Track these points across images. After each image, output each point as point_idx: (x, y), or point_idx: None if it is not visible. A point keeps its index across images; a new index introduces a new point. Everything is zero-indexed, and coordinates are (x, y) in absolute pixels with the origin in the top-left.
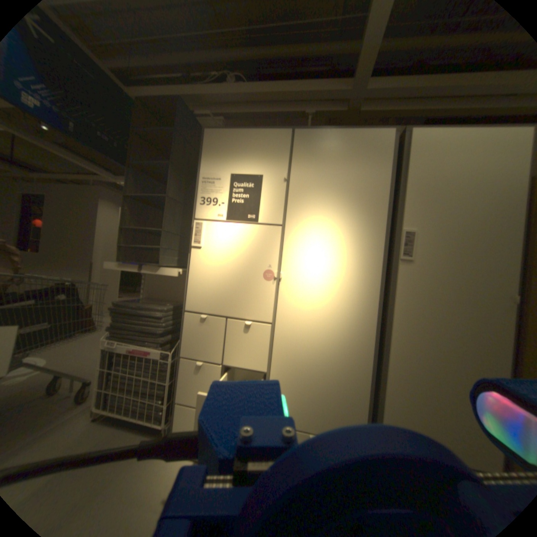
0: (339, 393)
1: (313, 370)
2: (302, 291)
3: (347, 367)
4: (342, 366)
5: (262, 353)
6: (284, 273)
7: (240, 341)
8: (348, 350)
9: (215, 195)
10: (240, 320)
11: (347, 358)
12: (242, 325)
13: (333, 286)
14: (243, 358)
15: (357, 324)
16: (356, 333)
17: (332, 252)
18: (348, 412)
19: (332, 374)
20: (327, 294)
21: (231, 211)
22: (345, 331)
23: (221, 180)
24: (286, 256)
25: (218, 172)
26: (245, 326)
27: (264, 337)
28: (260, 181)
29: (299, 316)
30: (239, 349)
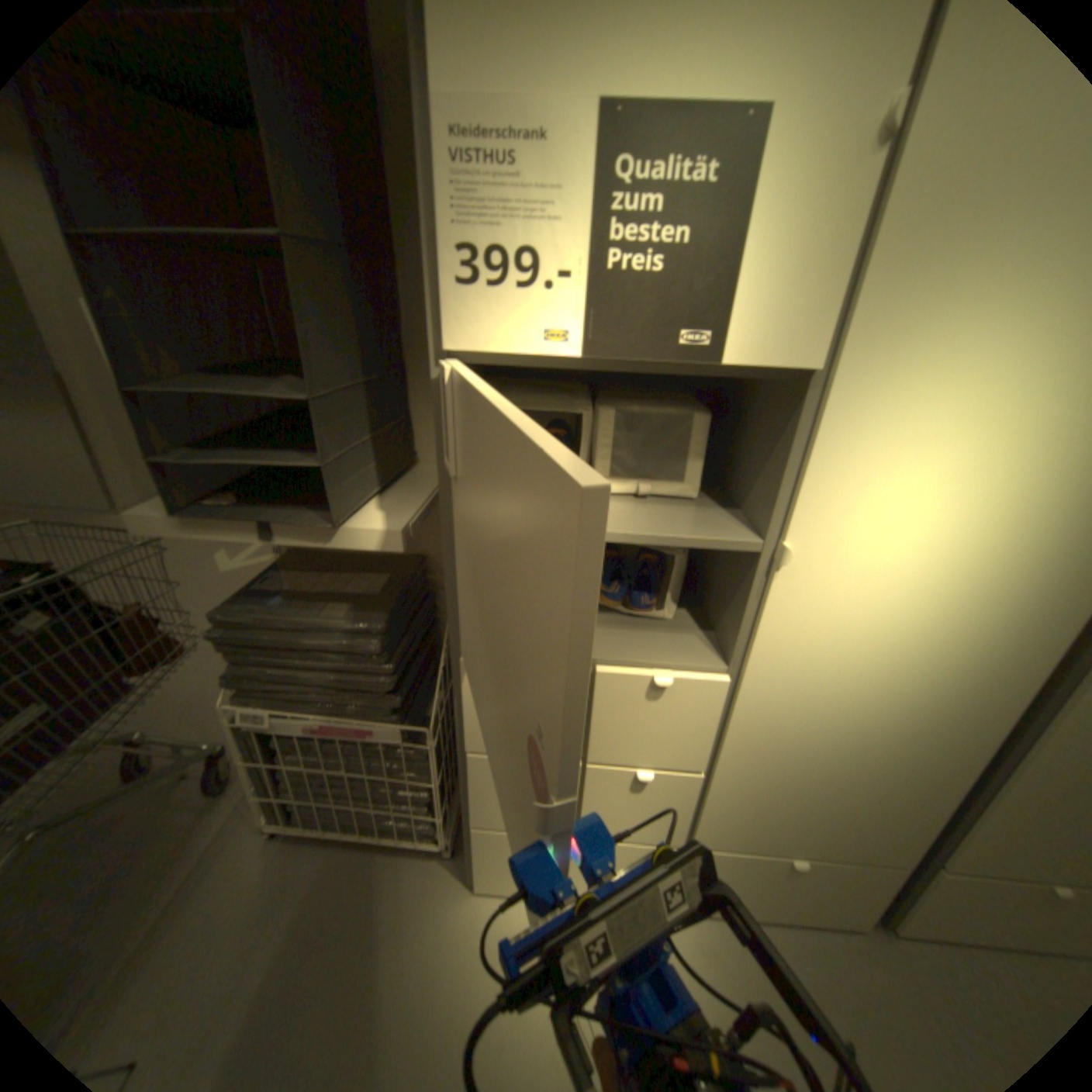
0: (886, 799)
1: (830, 764)
2: (847, 594)
3: (924, 757)
4: (911, 755)
5: (698, 737)
6: (800, 543)
7: (637, 715)
8: (943, 724)
9: (529, 225)
10: (634, 664)
11: (933, 741)
12: (645, 681)
13: (959, 578)
14: (643, 747)
15: (993, 671)
16: (981, 690)
17: (997, 470)
18: (895, 827)
19: (880, 768)
20: (931, 601)
21: (606, 310)
22: (950, 688)
23: (553, 132)
24: (819, 489)
25: (533, 78)
26: (654, 682)
27: (707, 704)
28: (761, 138)
29: (822, 657)
30: (634, 731)
